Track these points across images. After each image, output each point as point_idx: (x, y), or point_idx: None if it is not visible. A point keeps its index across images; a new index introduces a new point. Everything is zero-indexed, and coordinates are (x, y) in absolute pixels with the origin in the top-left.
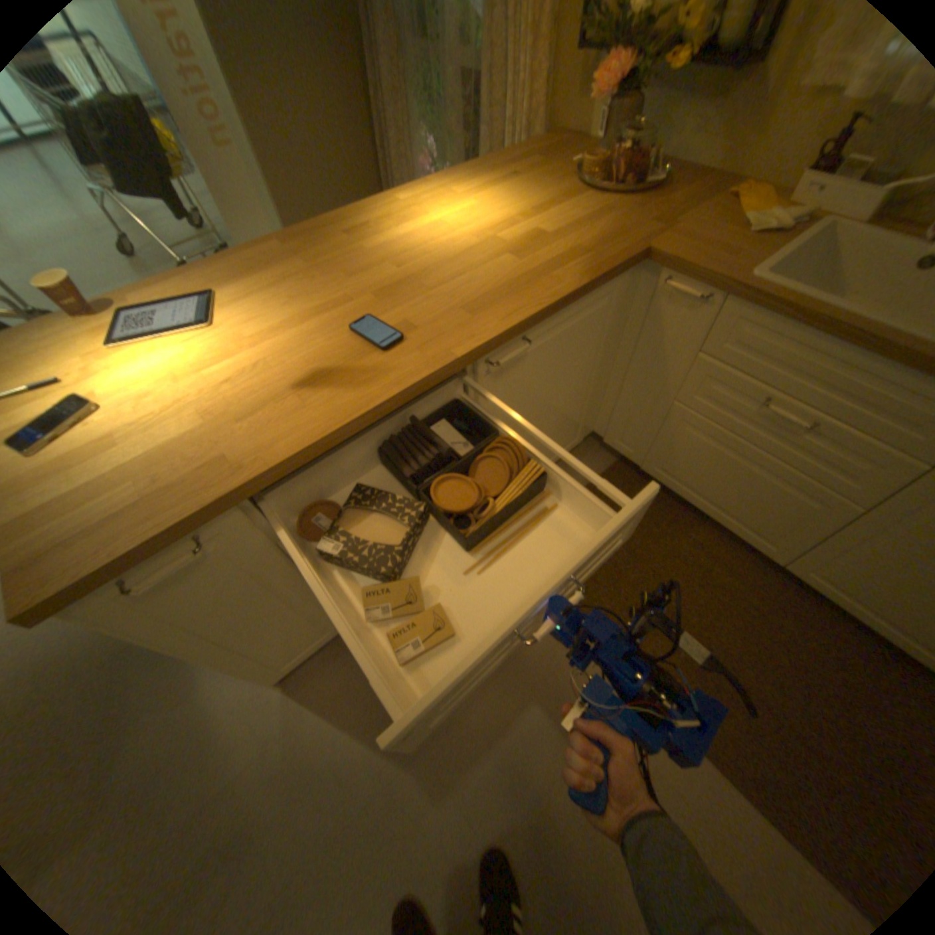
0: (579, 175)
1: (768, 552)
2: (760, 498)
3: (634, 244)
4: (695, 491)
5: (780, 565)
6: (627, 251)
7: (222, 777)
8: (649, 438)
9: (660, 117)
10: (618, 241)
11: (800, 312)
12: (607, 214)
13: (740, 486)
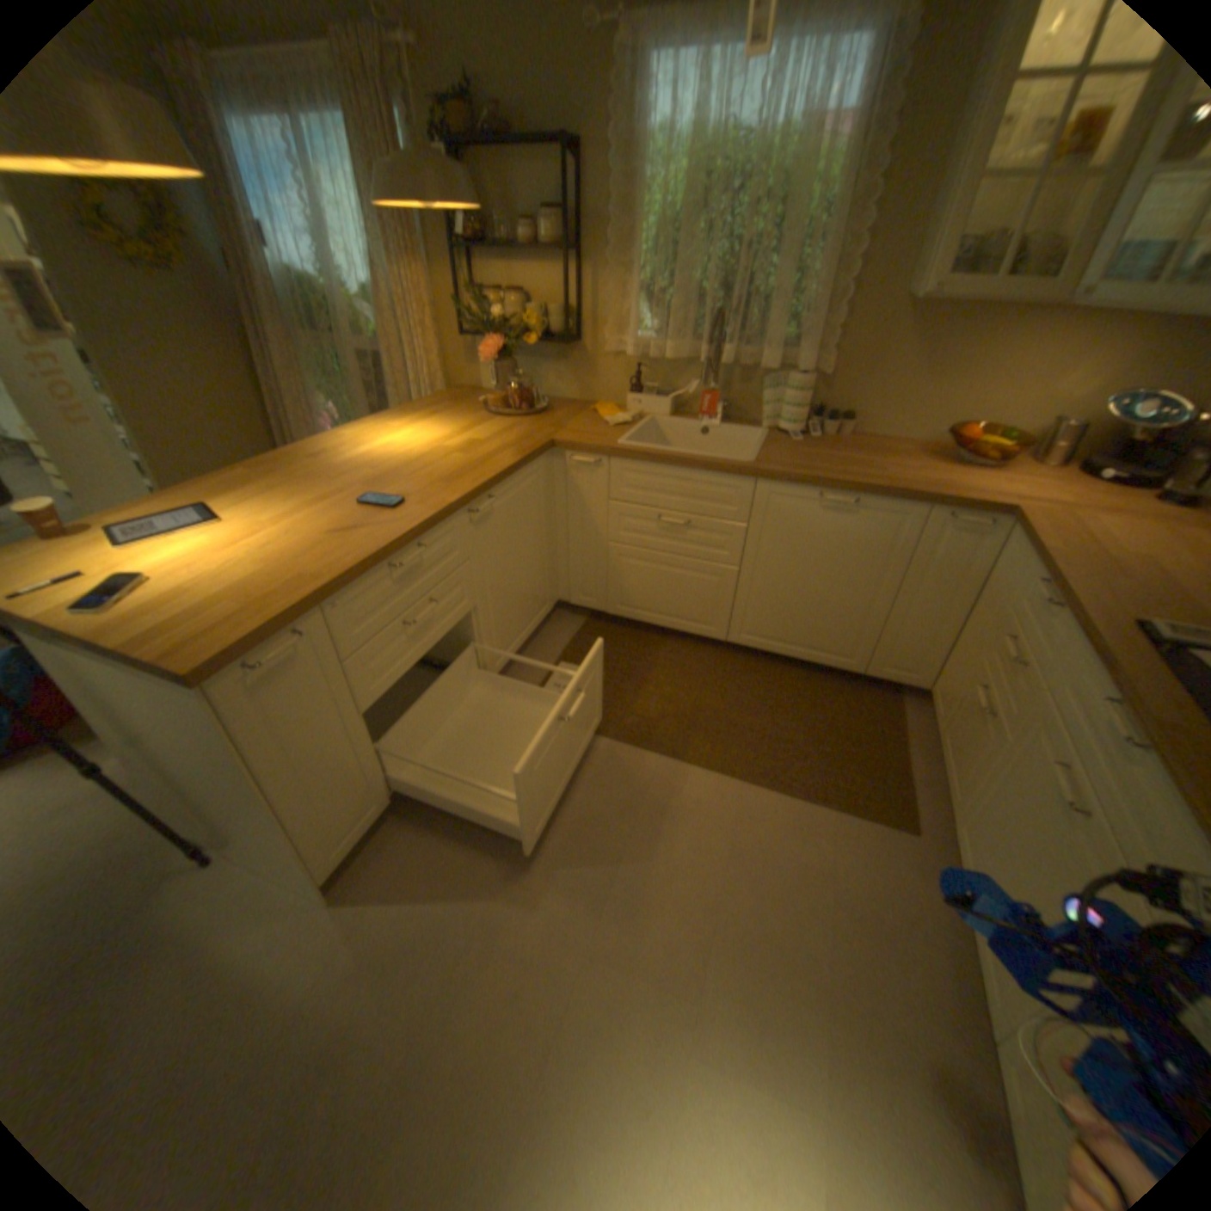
0: (486, 411)
1: (711, 634)
2: (686, 593)
3: (541, 440)
4: (648, 611)
5: (722, 641)
6: (538, 444)
7: (281, 1014)
8: (601, 582)
9: (529, 374)
10: (530, 440)
11: (647, 458)
12: (516, 428)
13: (672, 589)
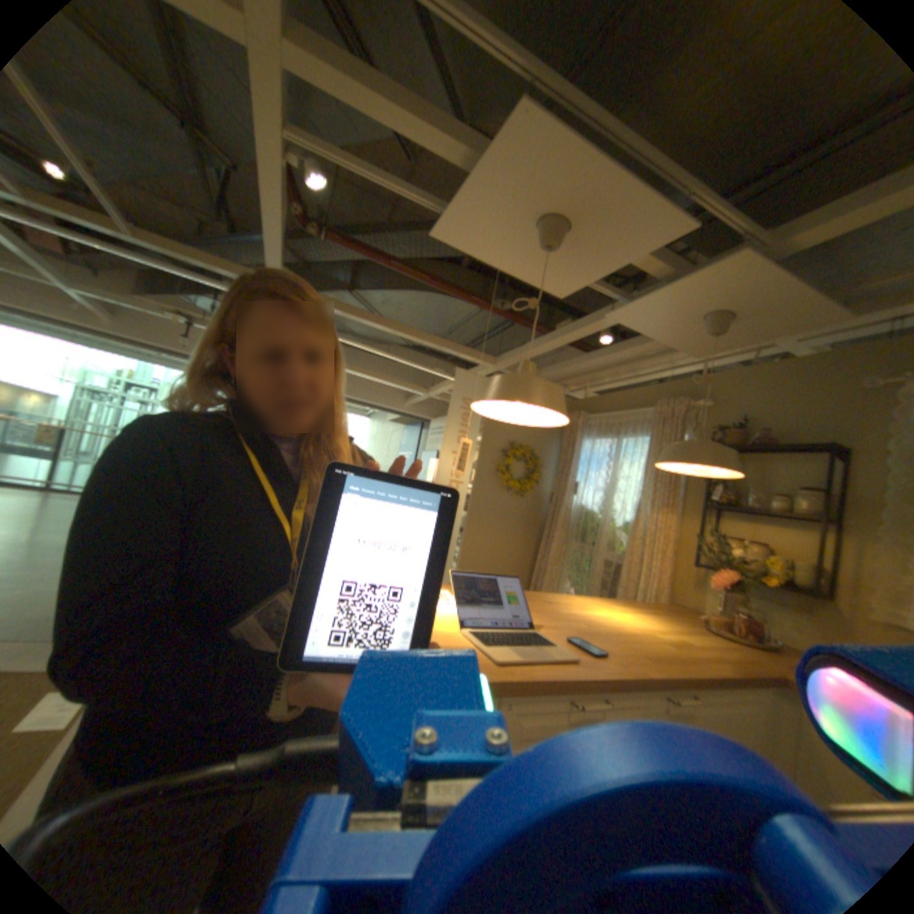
0: (707, 628)
1: None
2: None
3: (774, 673)
4: None
5: None
6: (770, 674)
7: None
8: None
9: (763, 615)
10: (758, 667)
11: None
12: (741, 652)
13: None
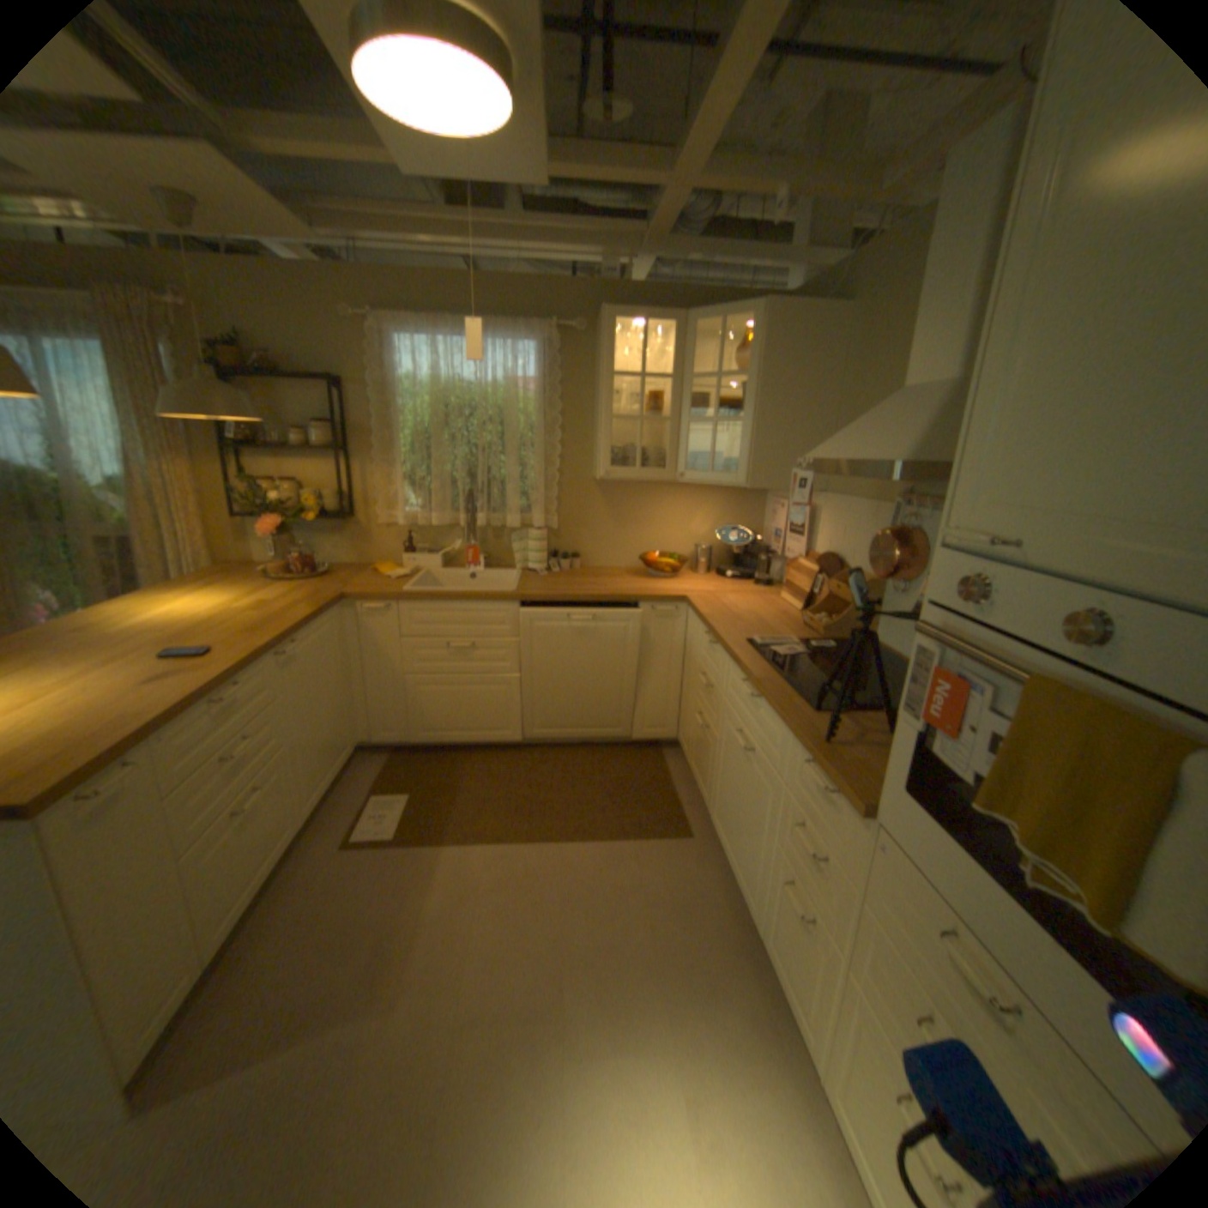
0: (265, 577)
1: (508, 737)
2: (481, 705)
3: (332, 594)
4: (449, 730)
5: (518, 741)
6: (330, 597)
7: None
8: (401, 713)
9: (305, 546)
10: (320, 595)
11: (431, 597)
12: (303, 588)
13: (468, 705)
